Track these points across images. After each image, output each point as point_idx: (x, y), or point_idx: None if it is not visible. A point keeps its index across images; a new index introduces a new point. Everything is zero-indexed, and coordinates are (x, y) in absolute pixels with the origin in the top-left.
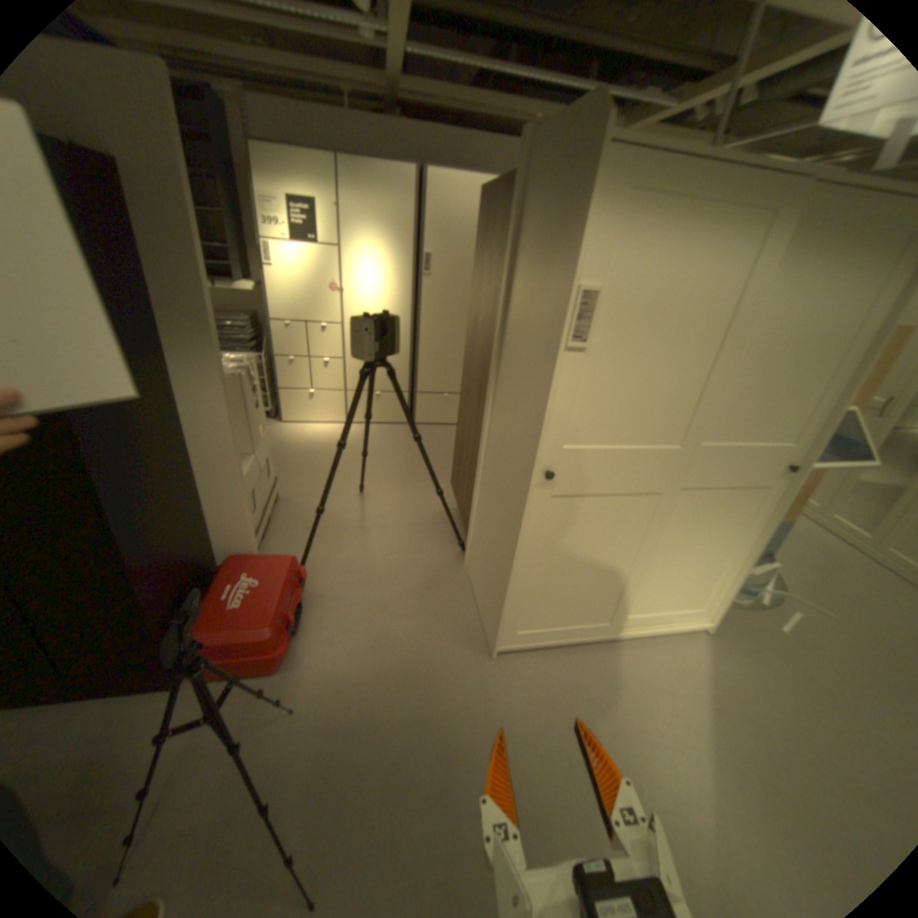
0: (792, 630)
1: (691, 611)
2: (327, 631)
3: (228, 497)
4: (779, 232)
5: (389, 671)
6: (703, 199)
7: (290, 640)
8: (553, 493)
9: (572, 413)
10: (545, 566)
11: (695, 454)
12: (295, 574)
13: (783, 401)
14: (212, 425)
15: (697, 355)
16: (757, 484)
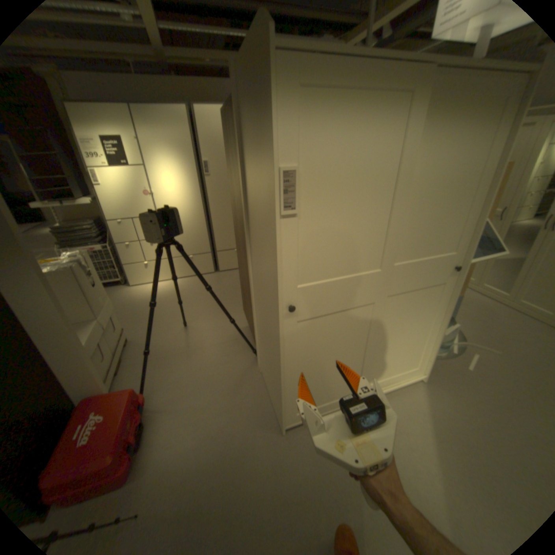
0: (474, 368)
1: (409, 370)
2: (162, 439)
3: (69, 359)
4: (417, 107)
5: (209, 462)
6: (358, 89)
7: (131, 457)
8: (296, 319)
9: (296, 262)
10: (304, 367)
11: (390, 272)
12: (132, 403)
13: (442, 226)
14: (41, 312)
15: (377, 205)
16: (435, 283)
